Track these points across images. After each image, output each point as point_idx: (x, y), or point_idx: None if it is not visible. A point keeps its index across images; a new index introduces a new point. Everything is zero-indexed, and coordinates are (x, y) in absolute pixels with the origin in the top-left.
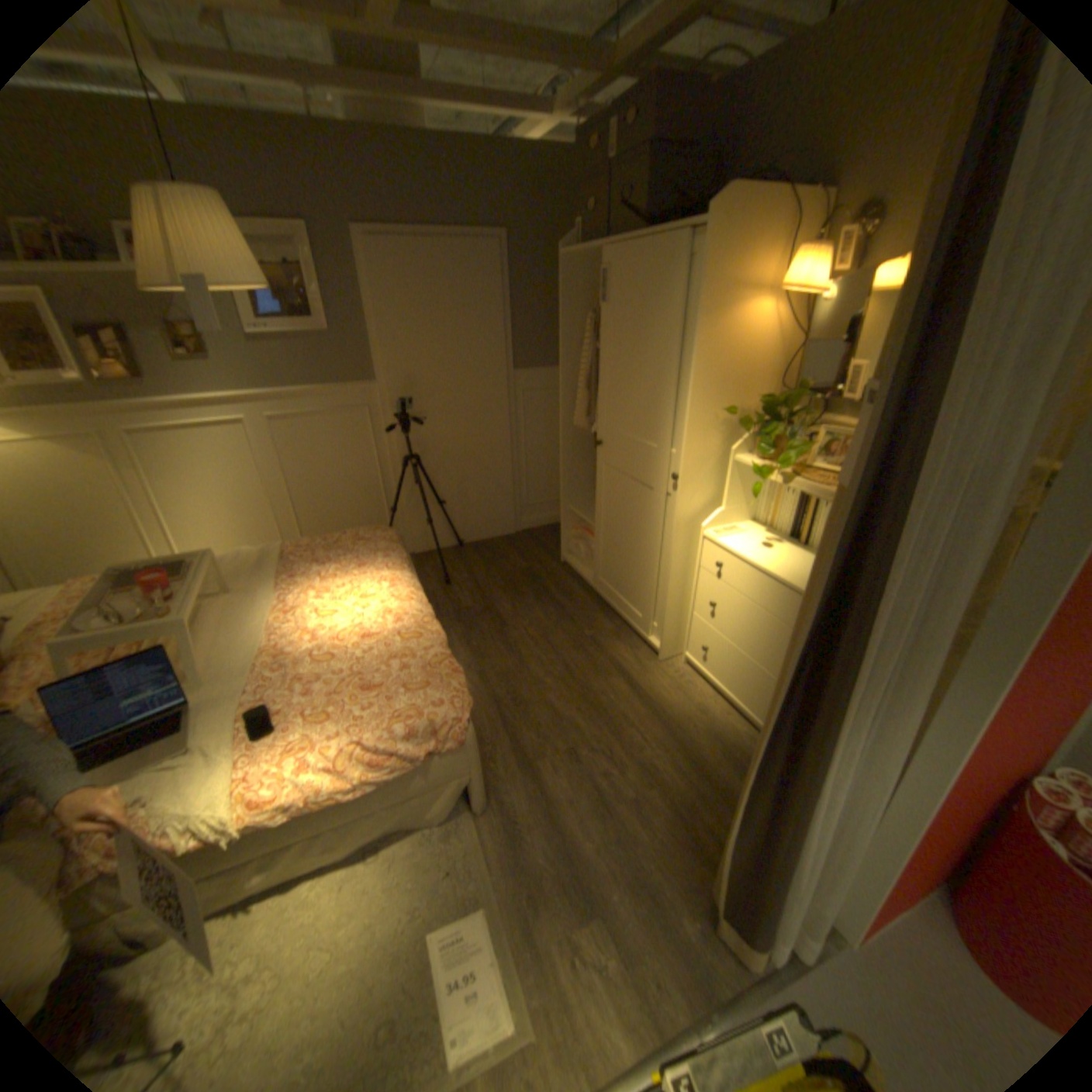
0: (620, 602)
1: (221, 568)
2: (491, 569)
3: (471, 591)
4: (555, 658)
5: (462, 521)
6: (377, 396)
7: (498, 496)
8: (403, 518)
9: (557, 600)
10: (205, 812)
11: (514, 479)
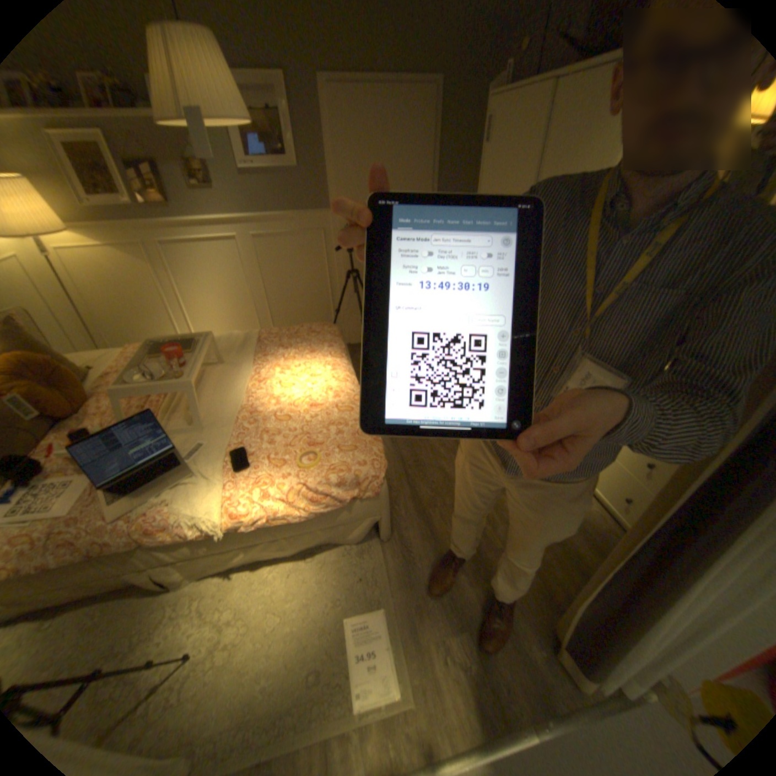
0: None
1: (218, 346)
2: None
3: None
4: None
5: None
6: (330, 222)
7: None
8: (343, 317)
9: None
10: (202, 518)
11: None
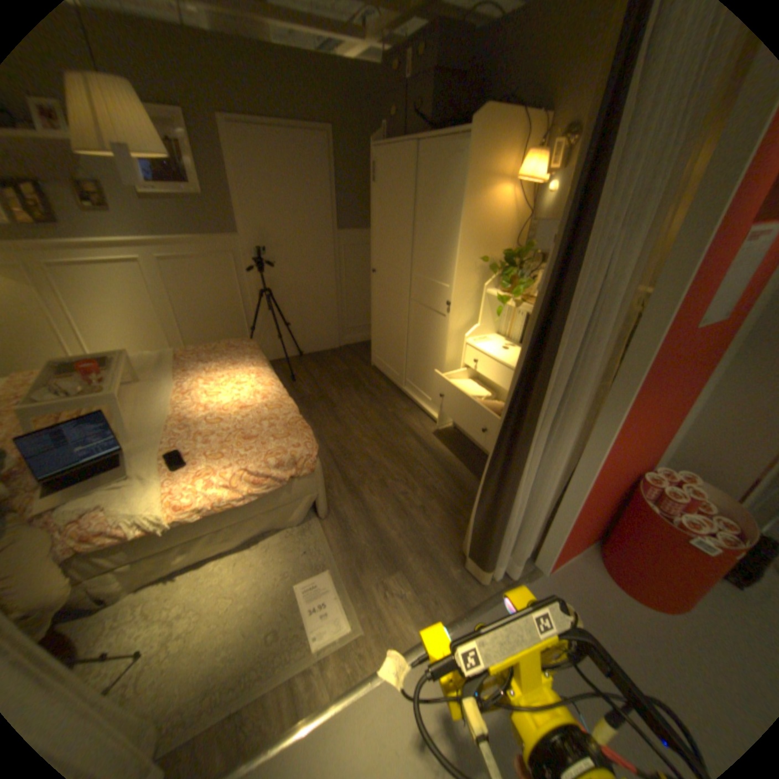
0: (411, 391)
1: (133, 364)
2: (323, 371)
3: (310, 385)
4: (369, 426)
5: (302, 338)
6: (239, 245)
7: (327, 321)
8: (259, 335)
9: (370, 391)
10: (146, 513)
11: (338, 310)
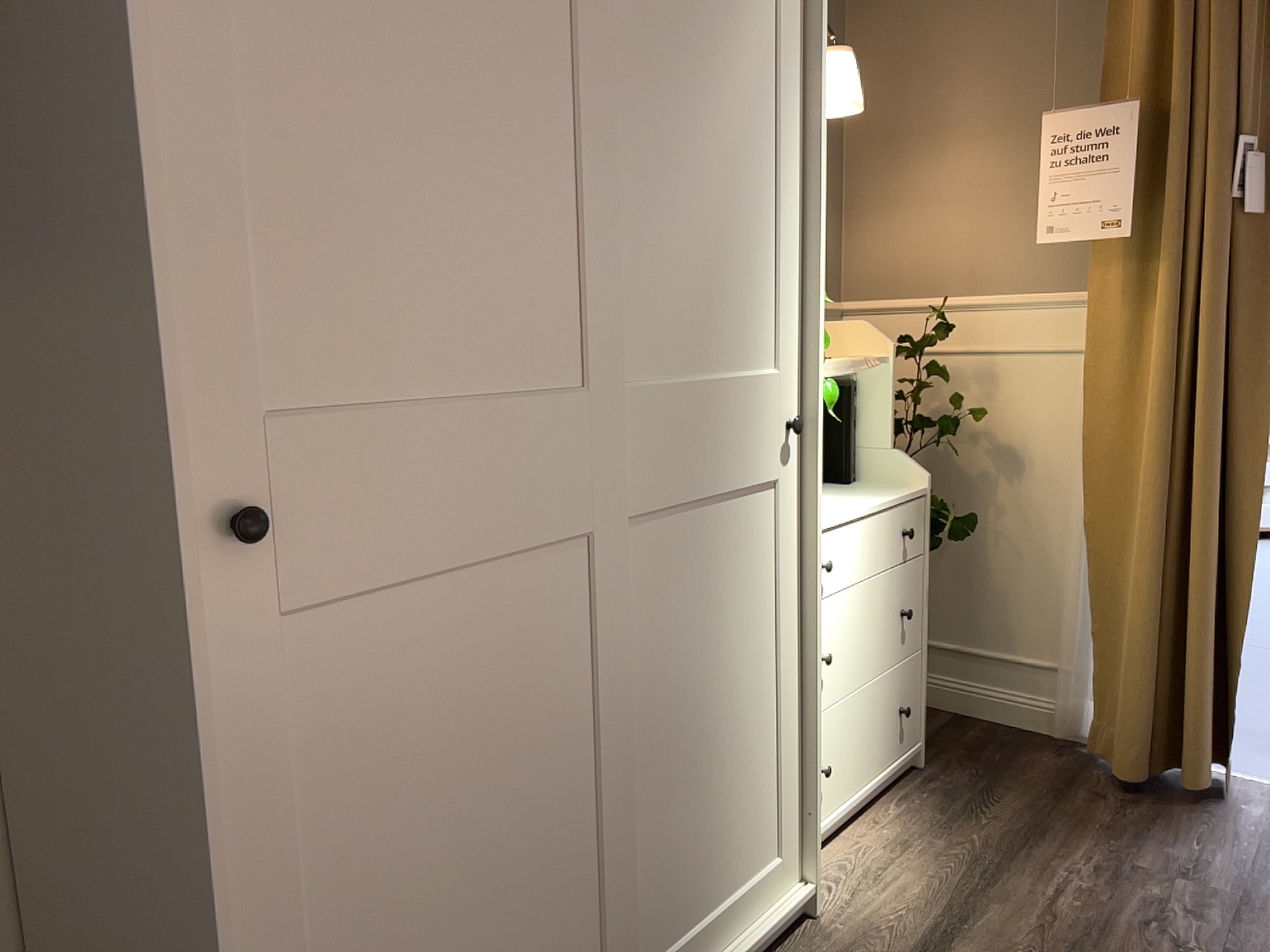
0: None
1: None
2: None
3: None
4: None
5: None
6: None
7: None
8: None
9: None
10: None
11: None
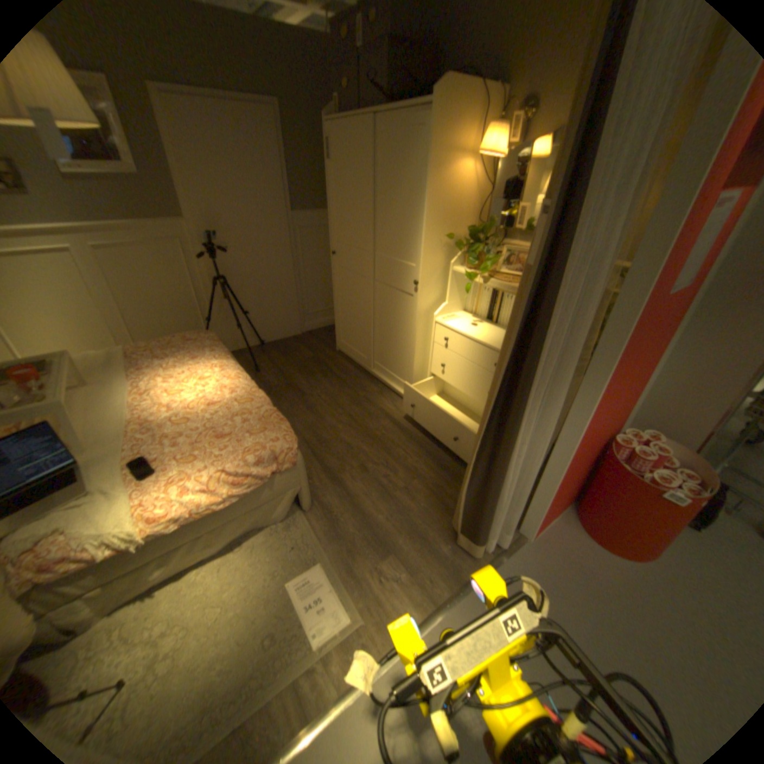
0: (381, 373)
1: (78, 365)
2: (288, 359)
3: (276, 374)
4: (342, 412)
5: (261, 326)
6: (185, 230)
7: (287, 307)
8: (216, 326)
9: (338, 376)
10: (115, 529)
11: (298, 295)
